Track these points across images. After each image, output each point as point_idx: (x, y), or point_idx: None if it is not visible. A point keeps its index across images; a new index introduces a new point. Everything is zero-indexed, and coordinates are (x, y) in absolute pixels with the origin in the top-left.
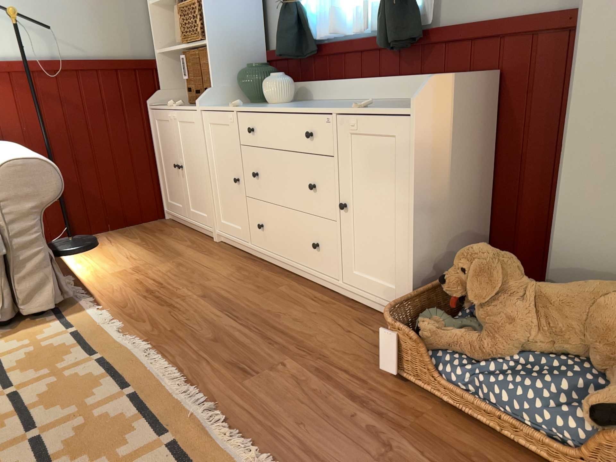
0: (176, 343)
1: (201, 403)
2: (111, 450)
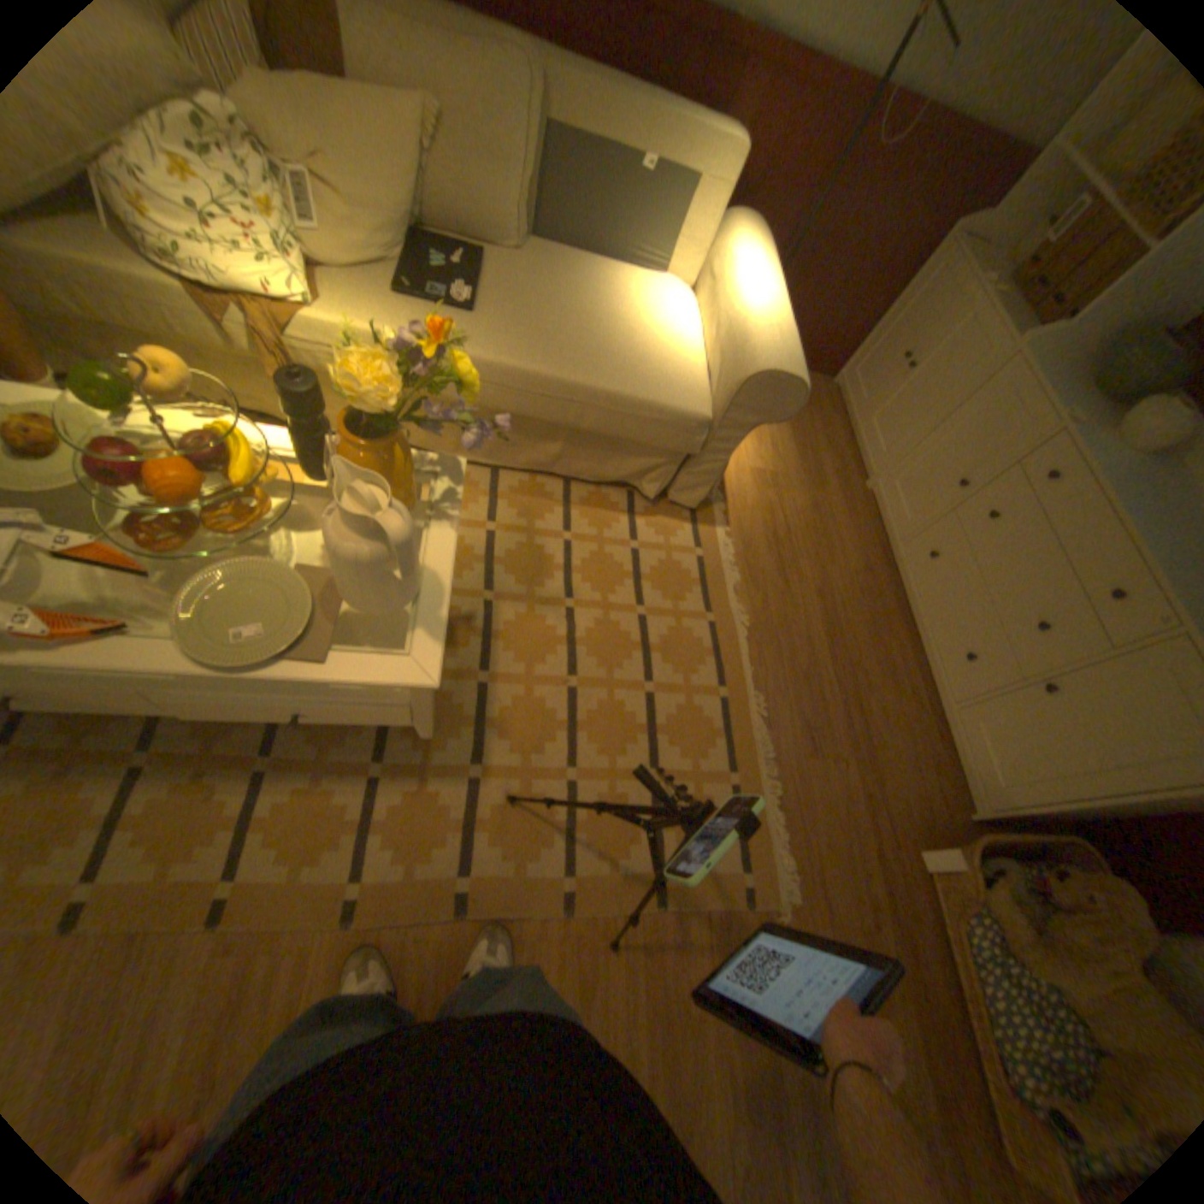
0: (774, 655)
1: (769, 759)
2: (696, 759)
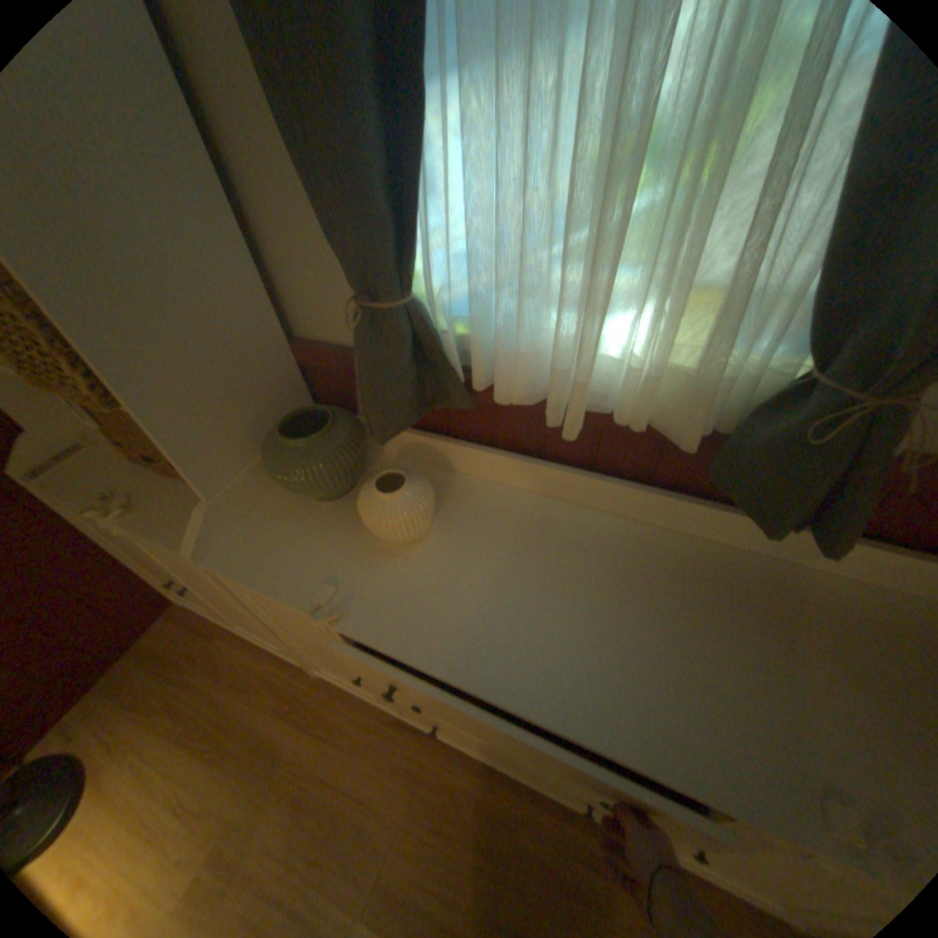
0: None
1: None
2: None
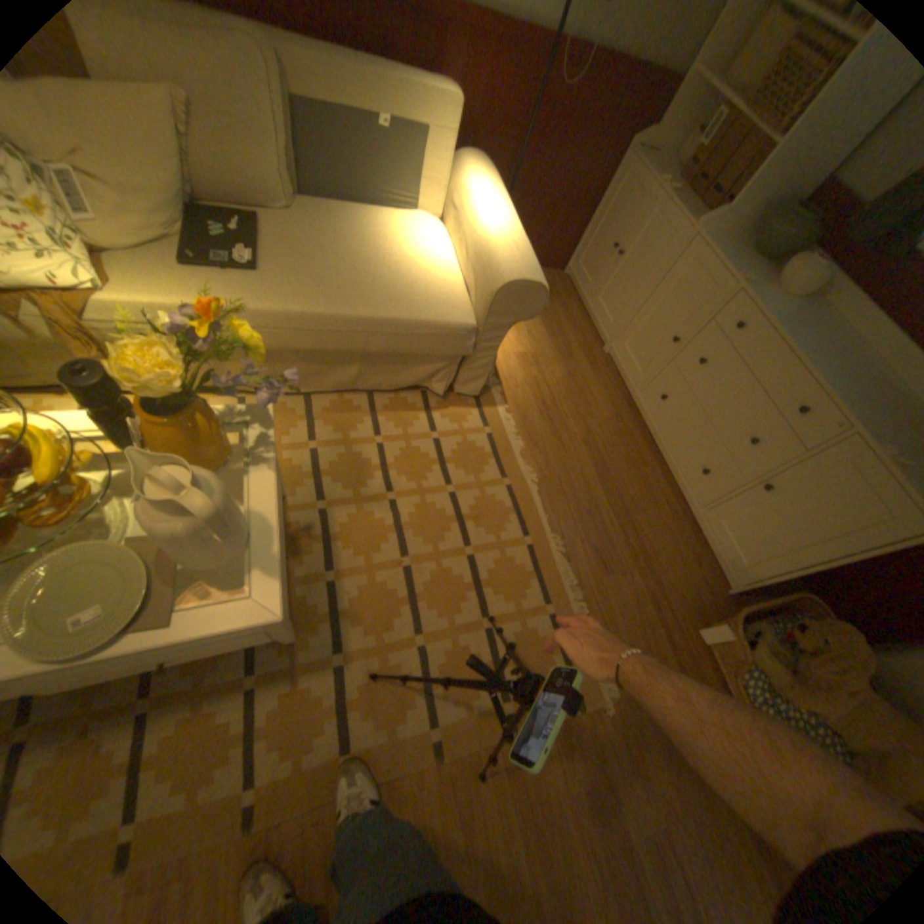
0: (561, 500)
1: (573, 585)
2: (517, 600)
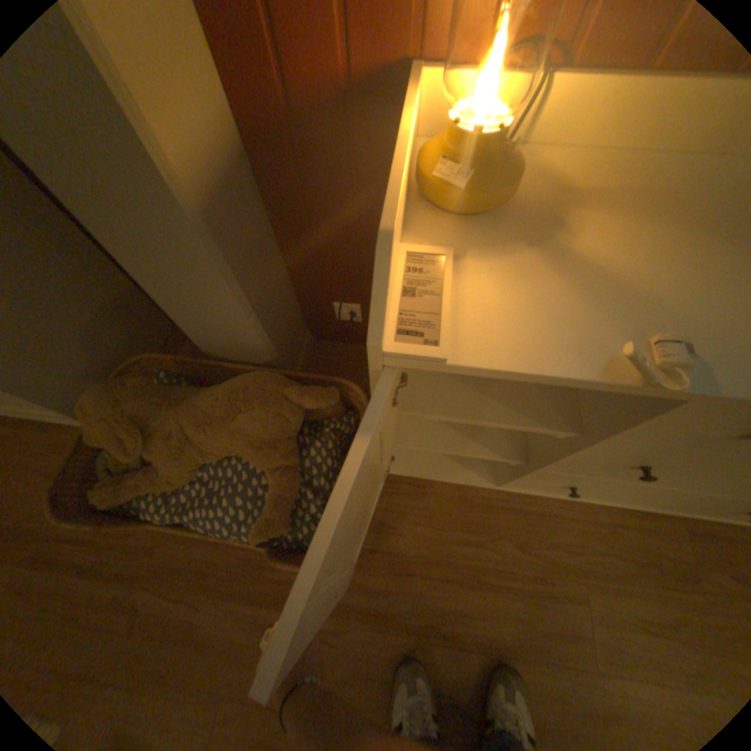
0: None
1: None
2: None
